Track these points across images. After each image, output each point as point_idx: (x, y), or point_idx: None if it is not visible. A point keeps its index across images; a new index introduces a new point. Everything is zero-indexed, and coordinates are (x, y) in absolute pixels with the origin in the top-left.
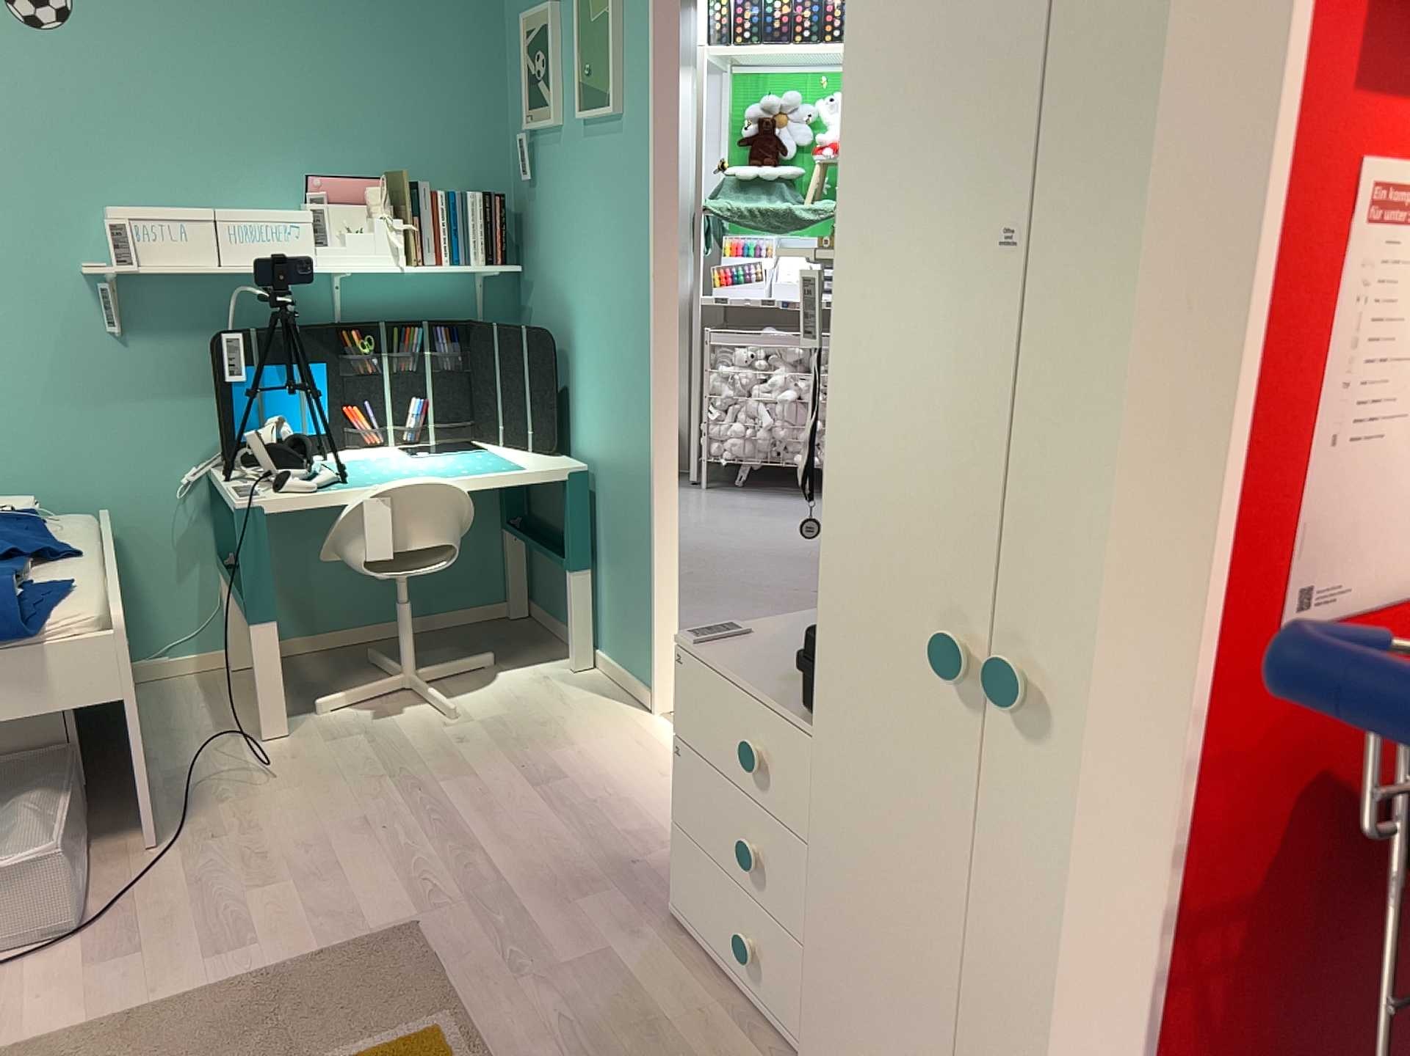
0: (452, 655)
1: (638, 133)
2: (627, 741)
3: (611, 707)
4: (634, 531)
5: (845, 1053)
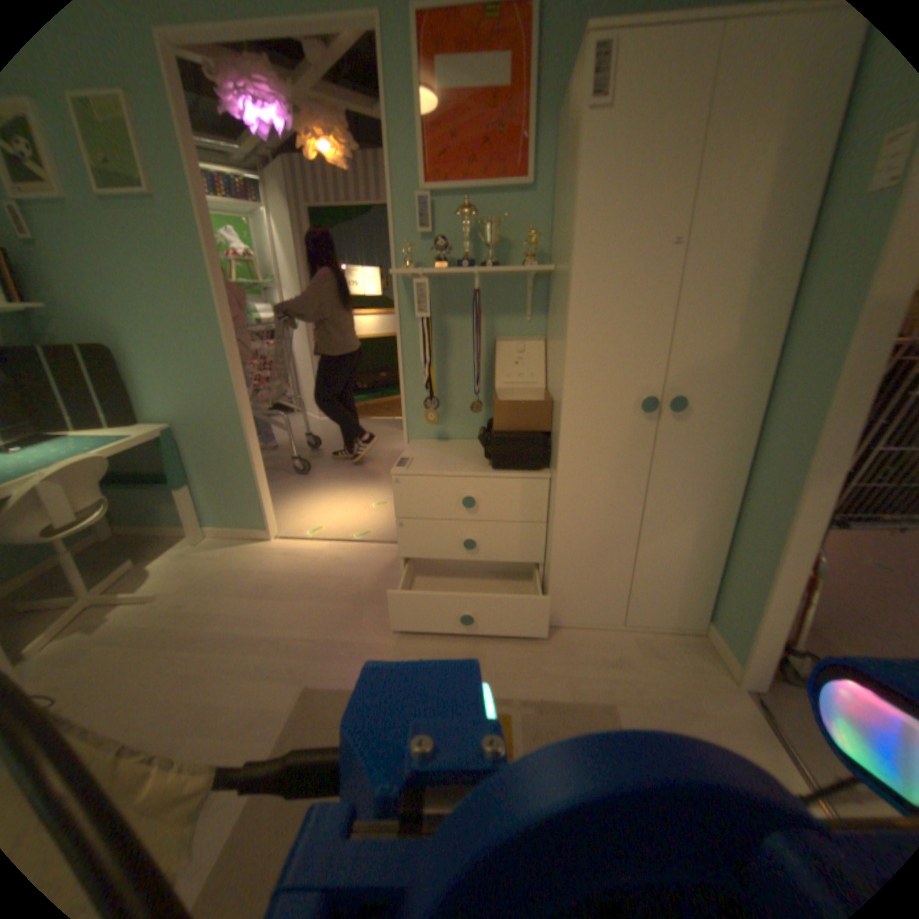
0: (89, 575)
1: (180, 209)
2: (276, 556)
3: (242, 548)
4: (228, 452)
5: (576, 574)
